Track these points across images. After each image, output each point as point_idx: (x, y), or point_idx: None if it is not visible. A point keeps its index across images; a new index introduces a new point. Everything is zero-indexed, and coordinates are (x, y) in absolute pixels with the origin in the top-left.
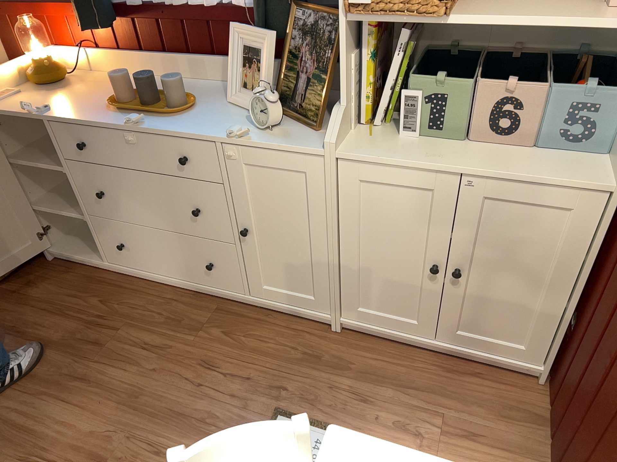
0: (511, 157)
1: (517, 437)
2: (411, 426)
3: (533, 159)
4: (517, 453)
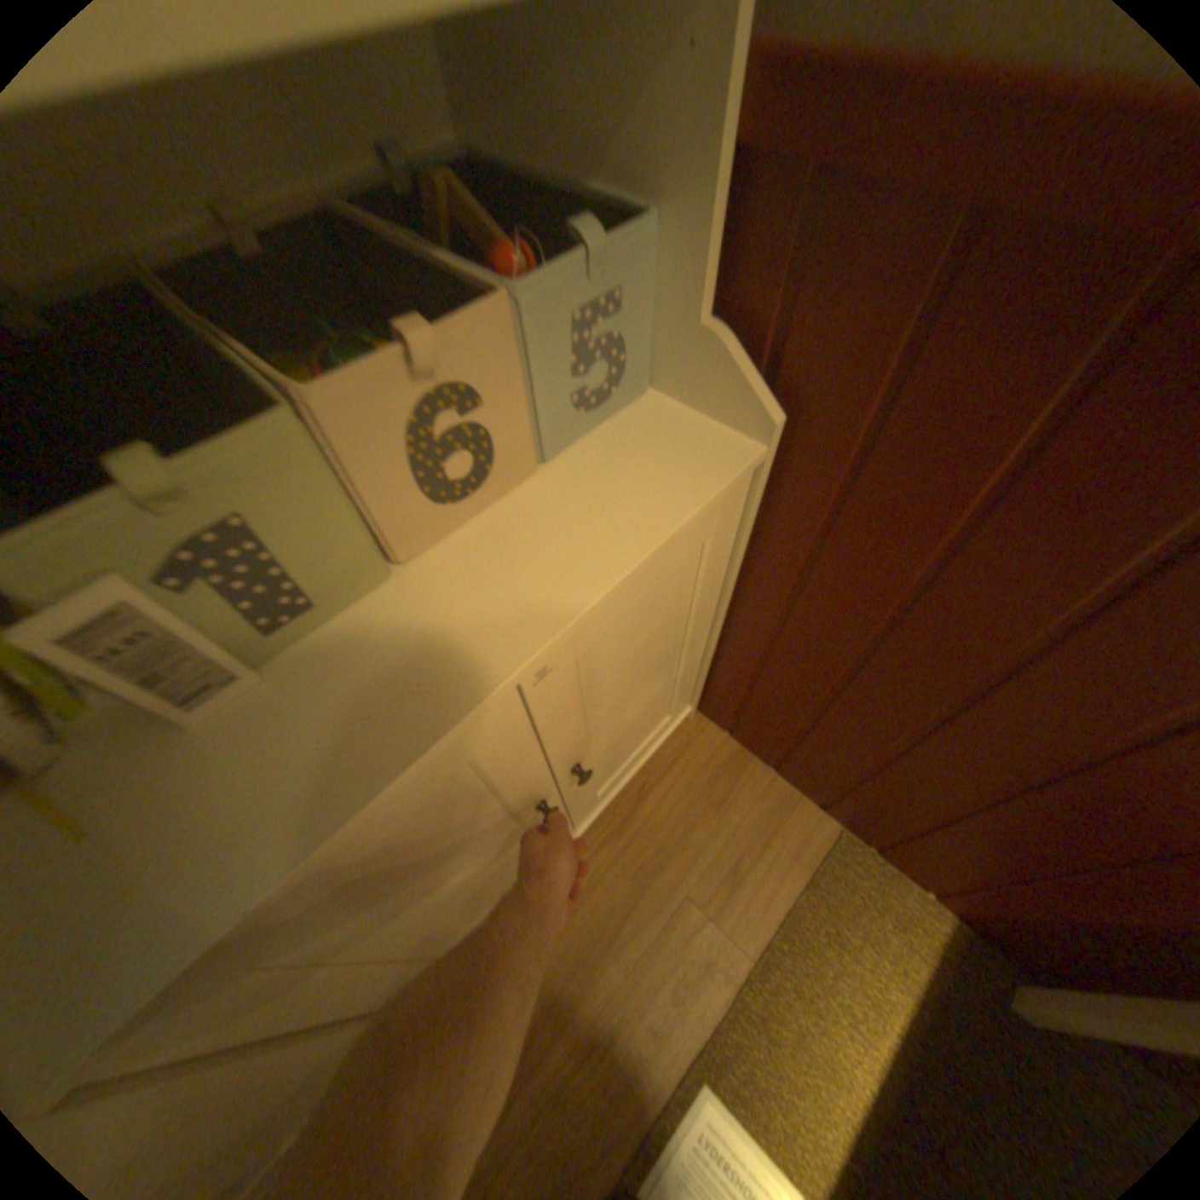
0: (548, 537)
1: (755, 814)
2: (688, 975)
3: (585, 505)
4: (777, 831)
